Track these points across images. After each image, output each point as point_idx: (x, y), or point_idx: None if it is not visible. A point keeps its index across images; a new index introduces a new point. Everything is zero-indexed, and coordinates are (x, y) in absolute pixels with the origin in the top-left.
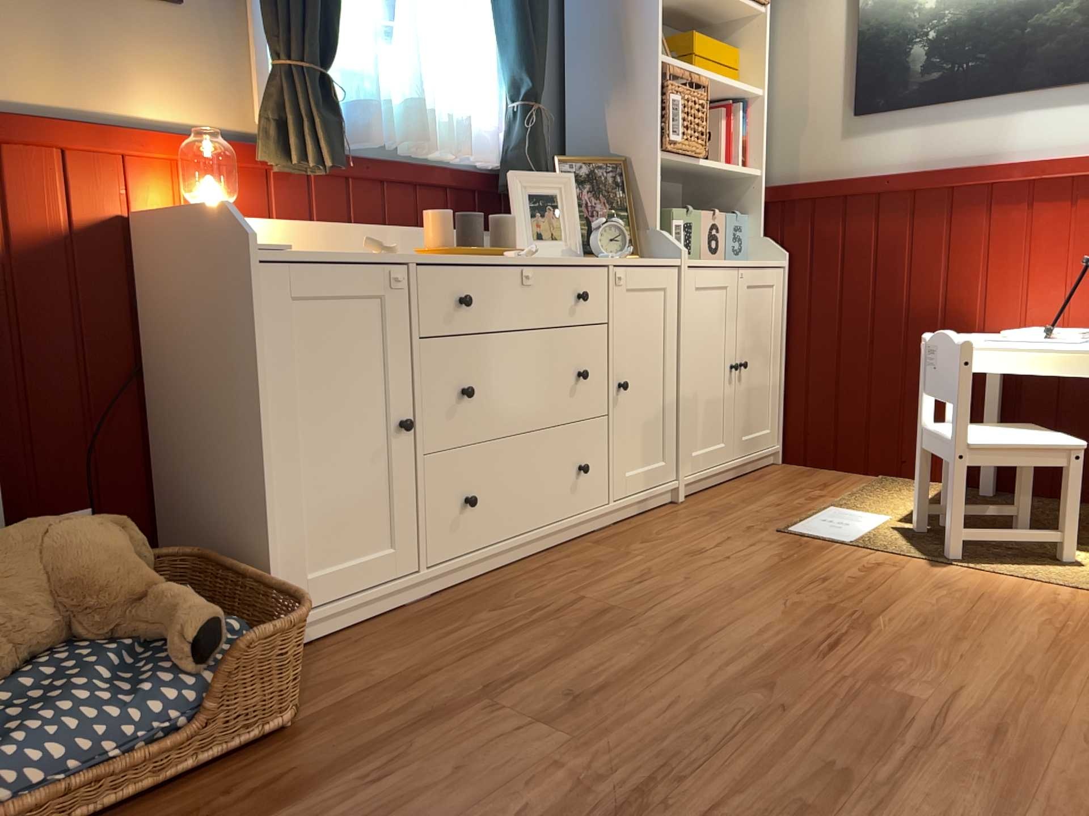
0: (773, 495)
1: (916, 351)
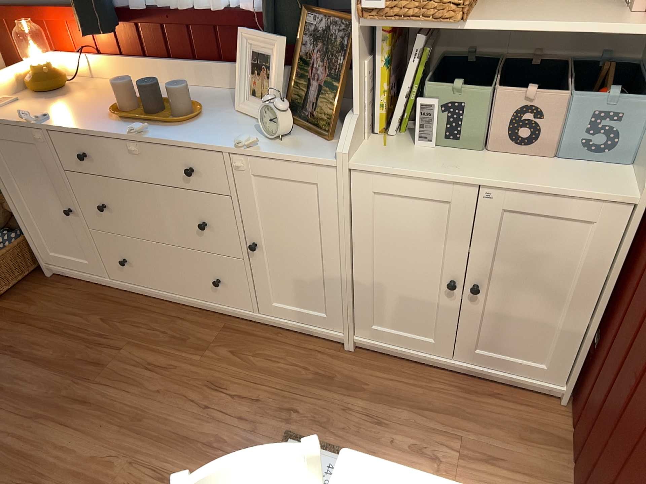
0: (414, 412)
1: (632, 463)
